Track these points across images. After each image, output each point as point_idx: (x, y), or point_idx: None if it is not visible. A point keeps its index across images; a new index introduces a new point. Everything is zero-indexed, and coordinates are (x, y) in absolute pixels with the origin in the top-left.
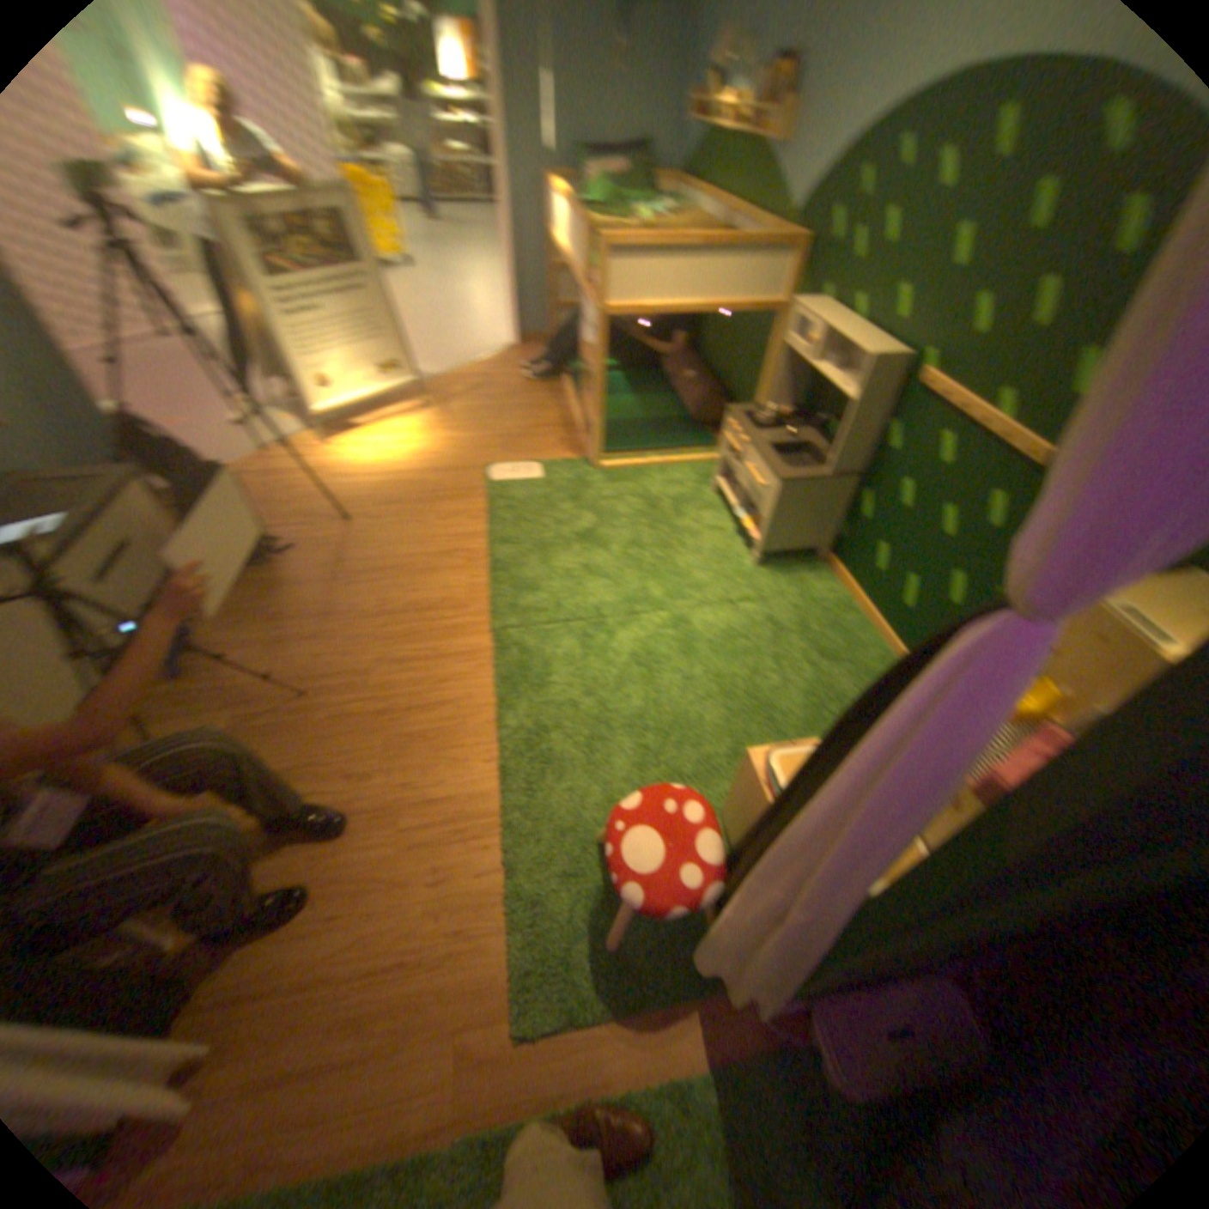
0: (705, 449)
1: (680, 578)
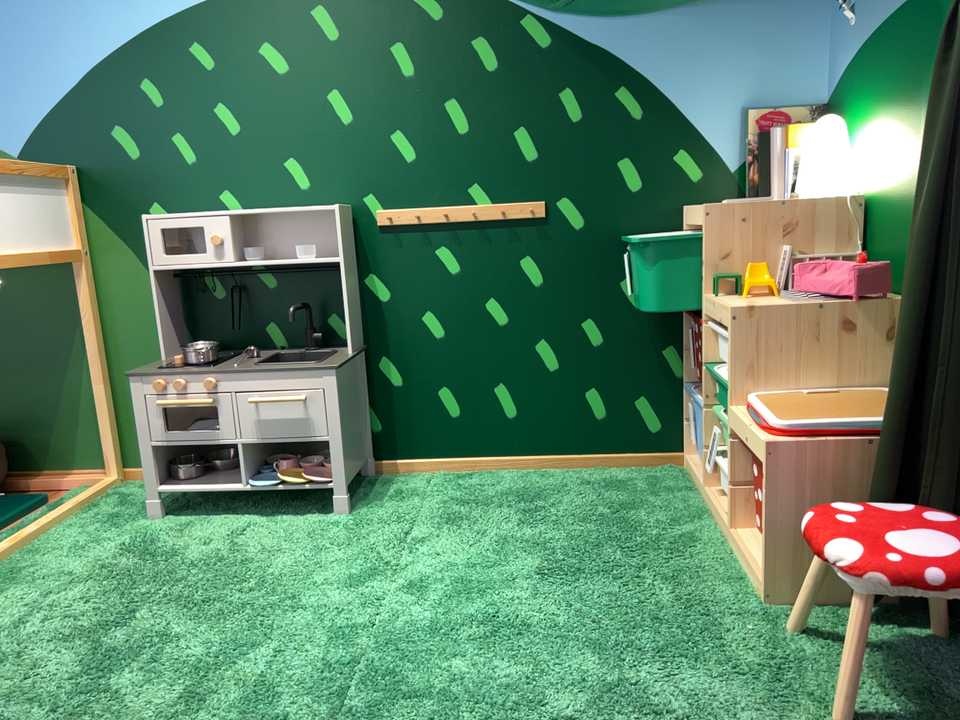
0: (39, 508)
1: (321, 571)
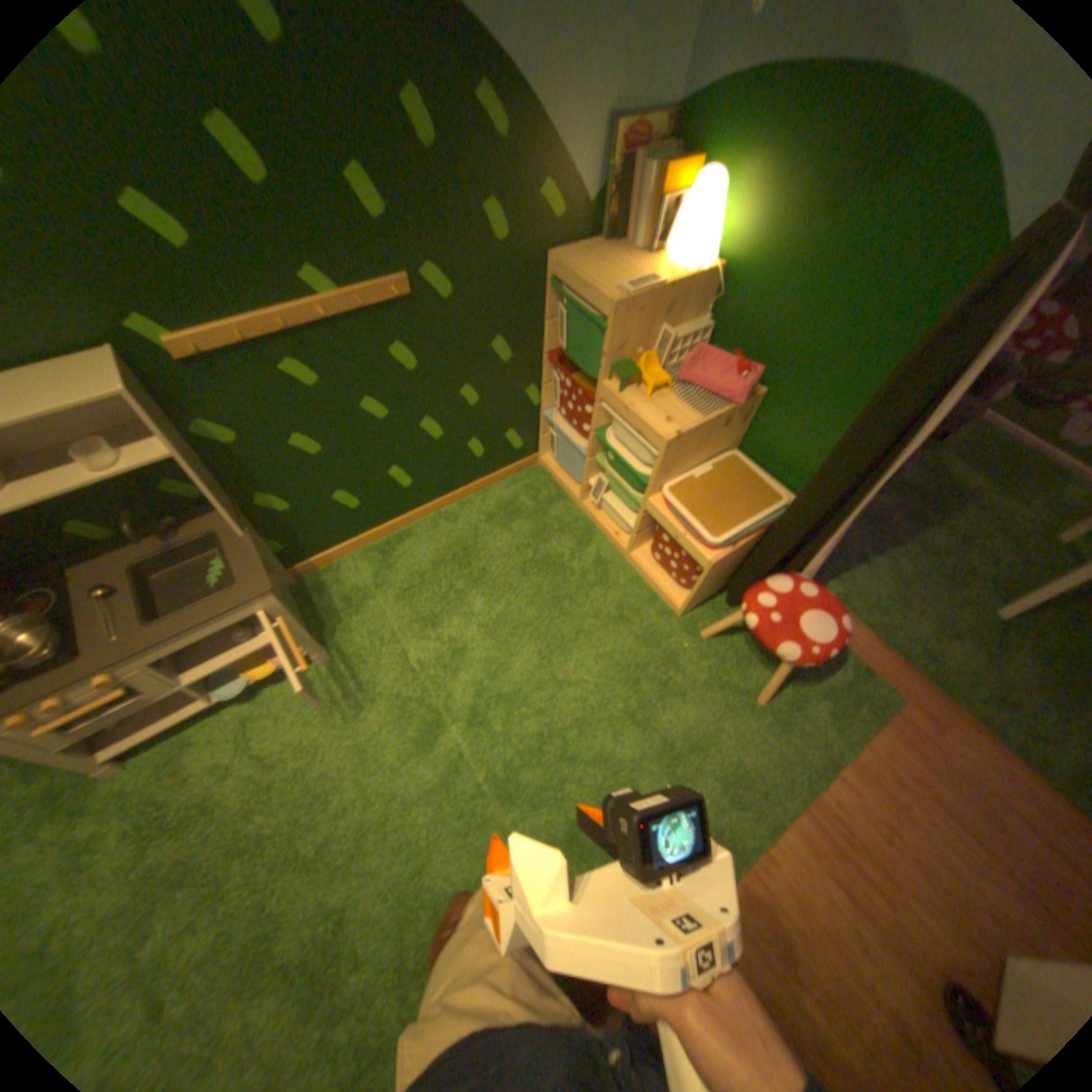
0: None
1: (380, 747)
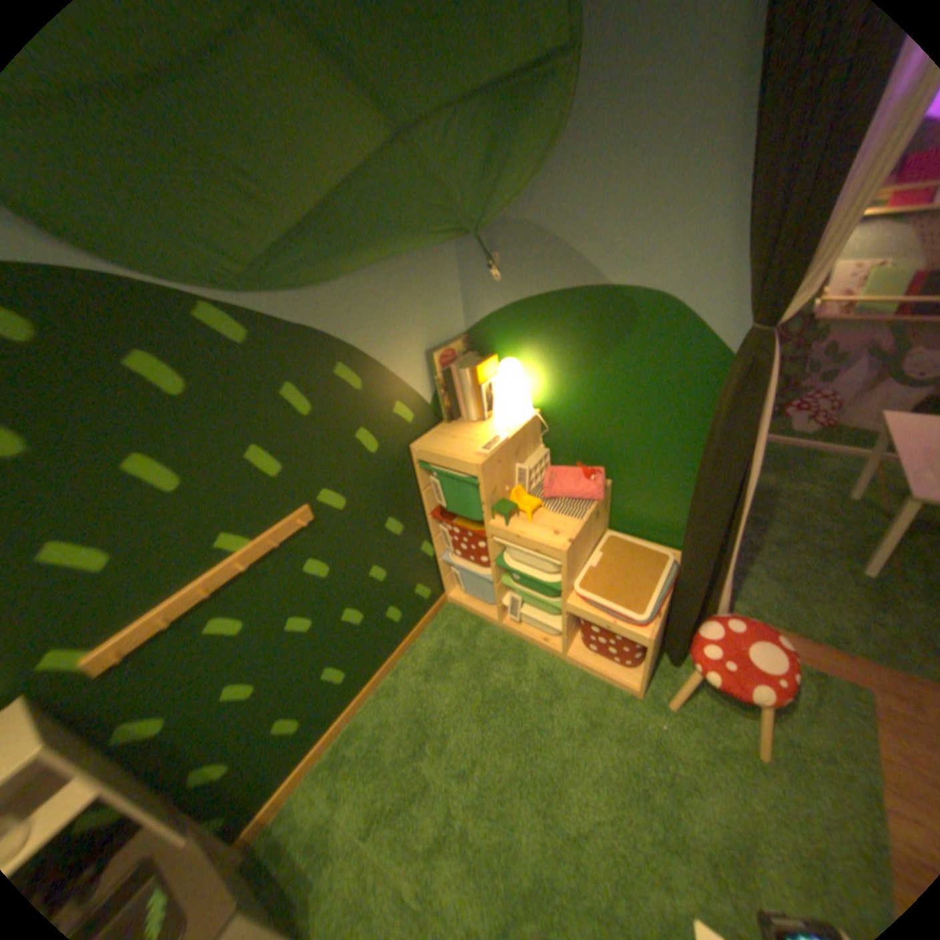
0: None
1: None
